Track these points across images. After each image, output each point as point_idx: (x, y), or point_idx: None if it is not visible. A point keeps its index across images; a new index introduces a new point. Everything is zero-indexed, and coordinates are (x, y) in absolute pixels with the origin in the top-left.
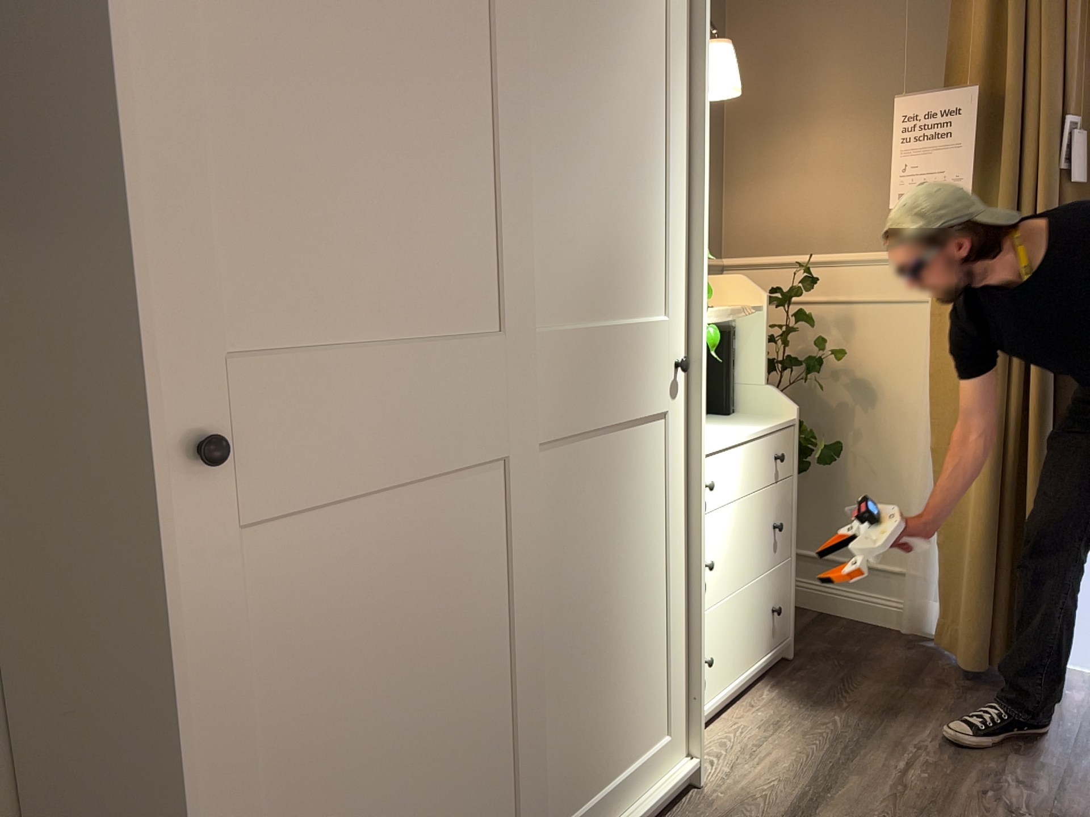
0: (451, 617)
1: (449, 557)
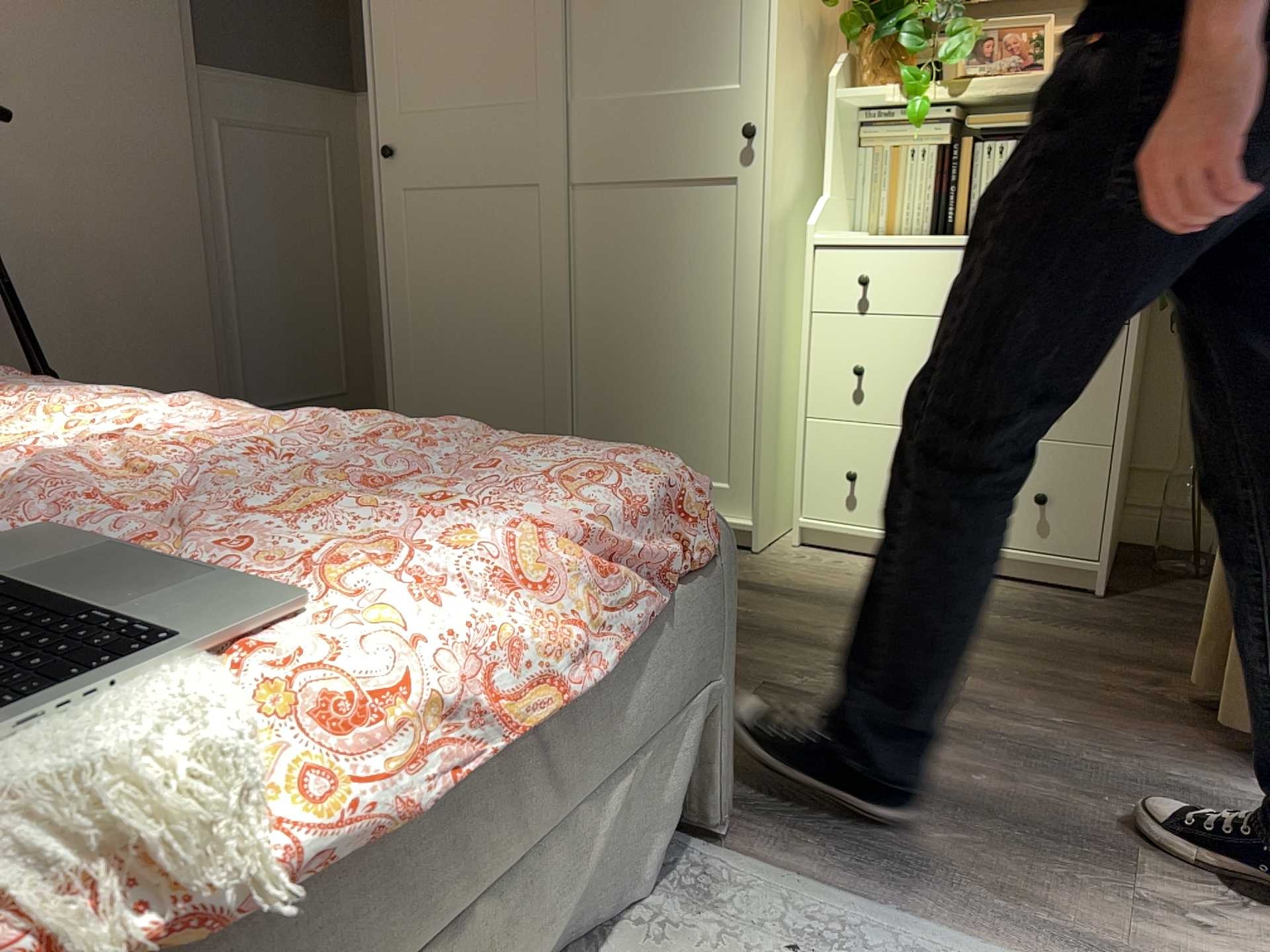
0: (489, 281)
1: (488, 243)
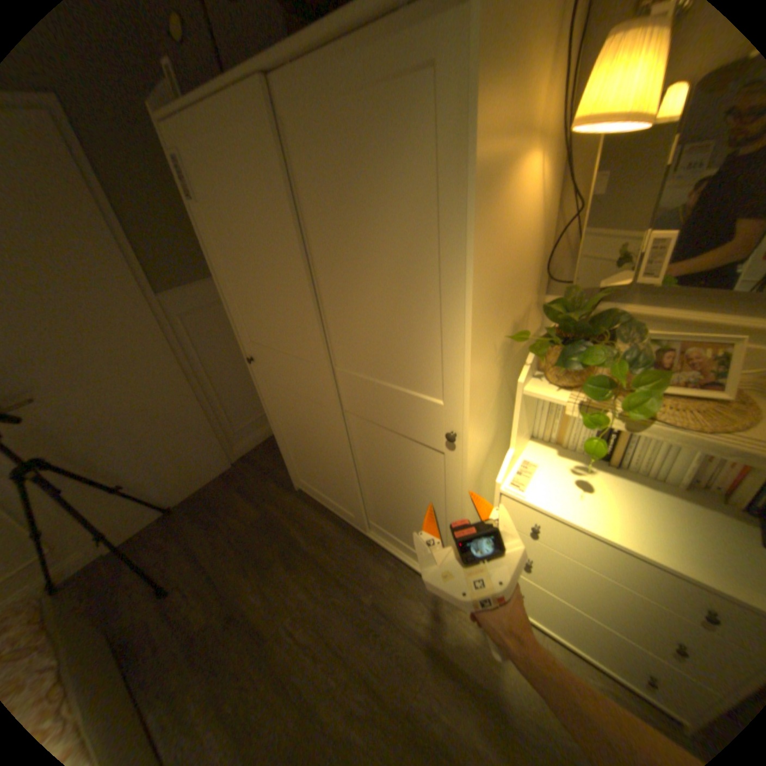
0: (313, 437)
1: (308, 420)
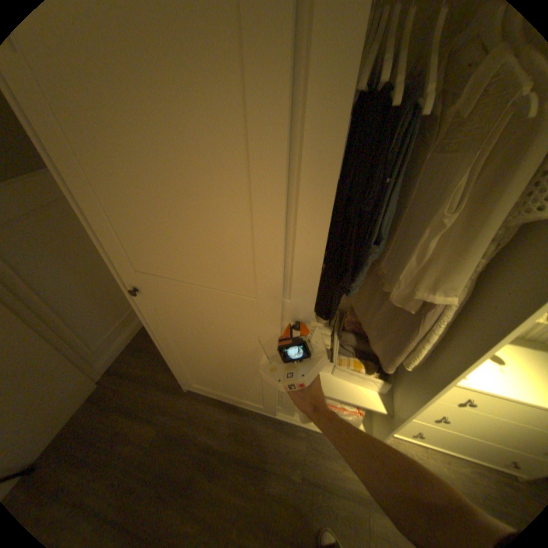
0: (225, 357)
1: (222, 345)
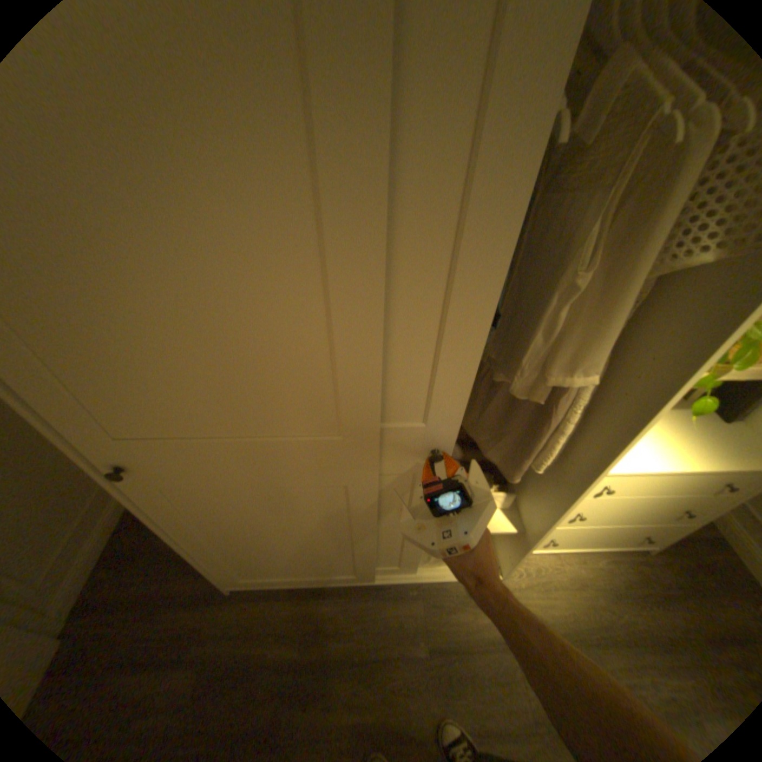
0: (293, 528)
1: (287, 513)
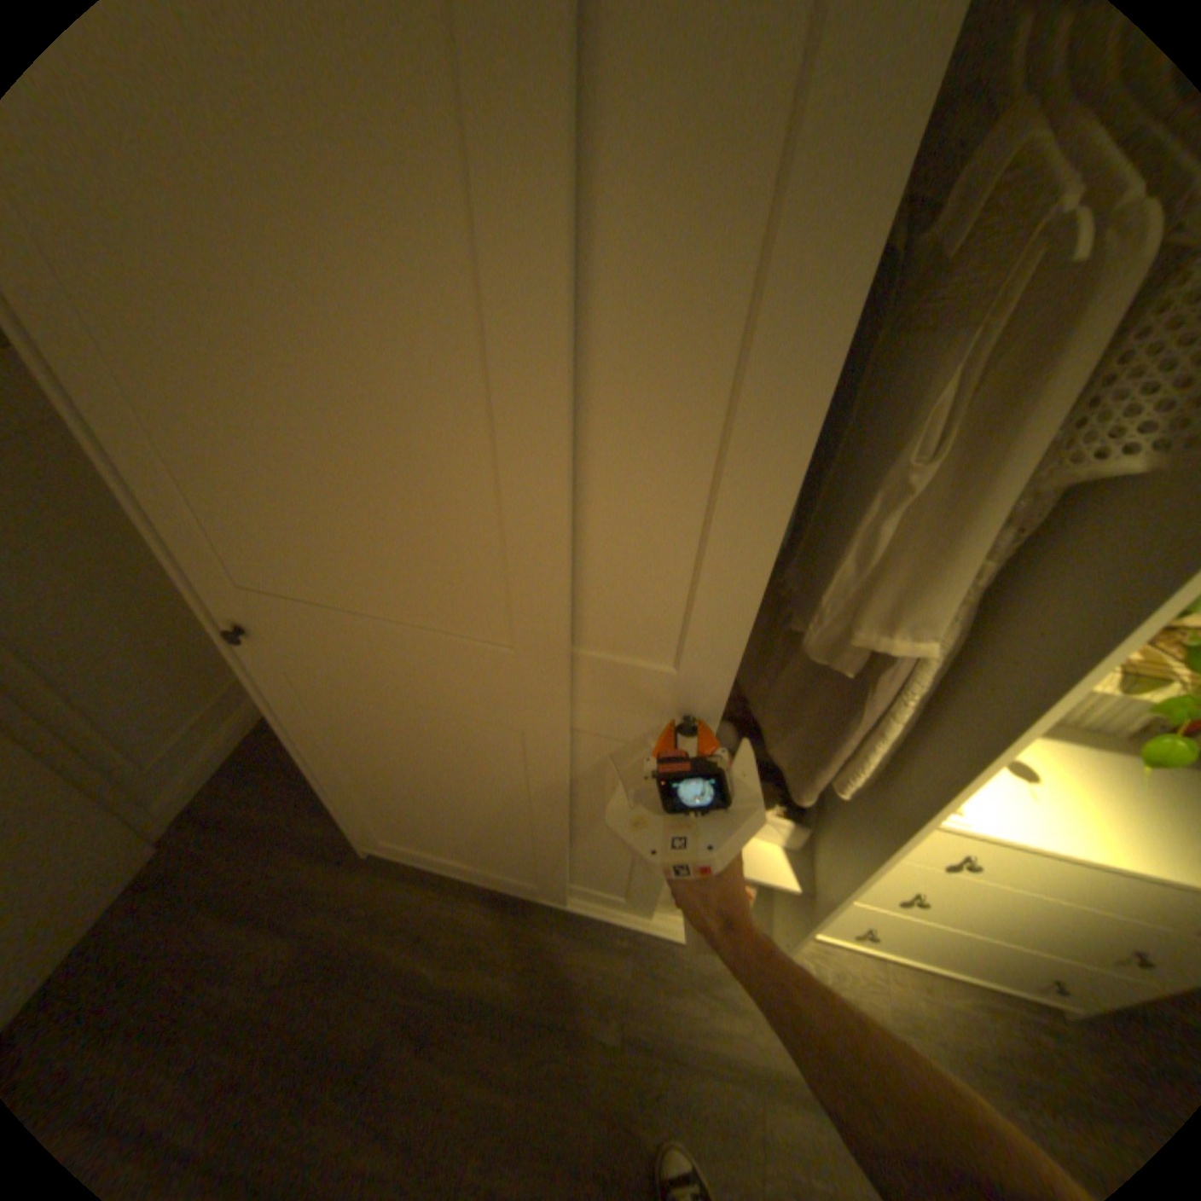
0: (450, 780)
1: (442, 753)
